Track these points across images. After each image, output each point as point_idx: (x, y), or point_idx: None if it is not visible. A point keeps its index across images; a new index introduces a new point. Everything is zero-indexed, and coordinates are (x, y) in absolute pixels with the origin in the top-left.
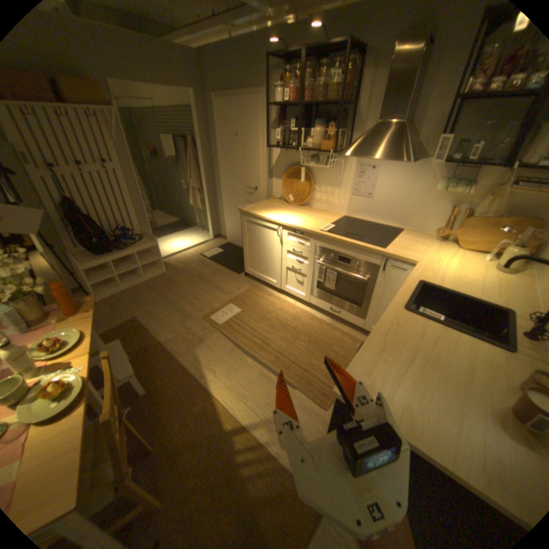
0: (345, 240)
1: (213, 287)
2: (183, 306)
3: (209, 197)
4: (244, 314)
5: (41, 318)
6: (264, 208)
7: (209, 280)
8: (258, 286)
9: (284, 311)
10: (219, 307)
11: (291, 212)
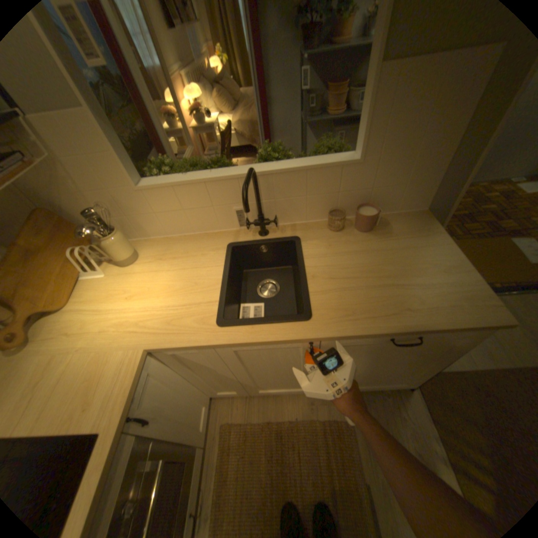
0: None
1: None
2: None
3: None
4: None
5: None
6: None
7: None
8: None
9: None
10: None
11: None
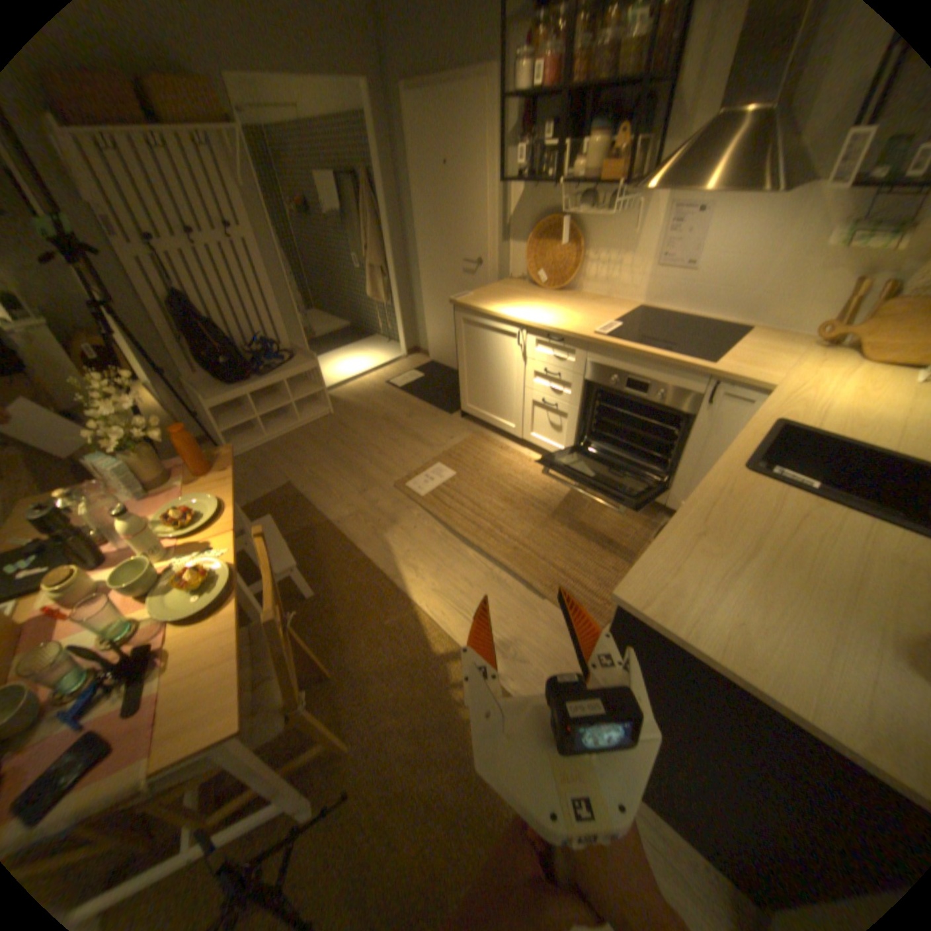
0: (640, 350)
1: (409, 437)
2: (363, 467)
3: (398, 281)
4: (461, 480)
5: (159, 479)
6: (494, 297)
7: (402, 424)
8: (483, 434)
9: (527, 476)
10: (420, 468)
11: (541, 302)
